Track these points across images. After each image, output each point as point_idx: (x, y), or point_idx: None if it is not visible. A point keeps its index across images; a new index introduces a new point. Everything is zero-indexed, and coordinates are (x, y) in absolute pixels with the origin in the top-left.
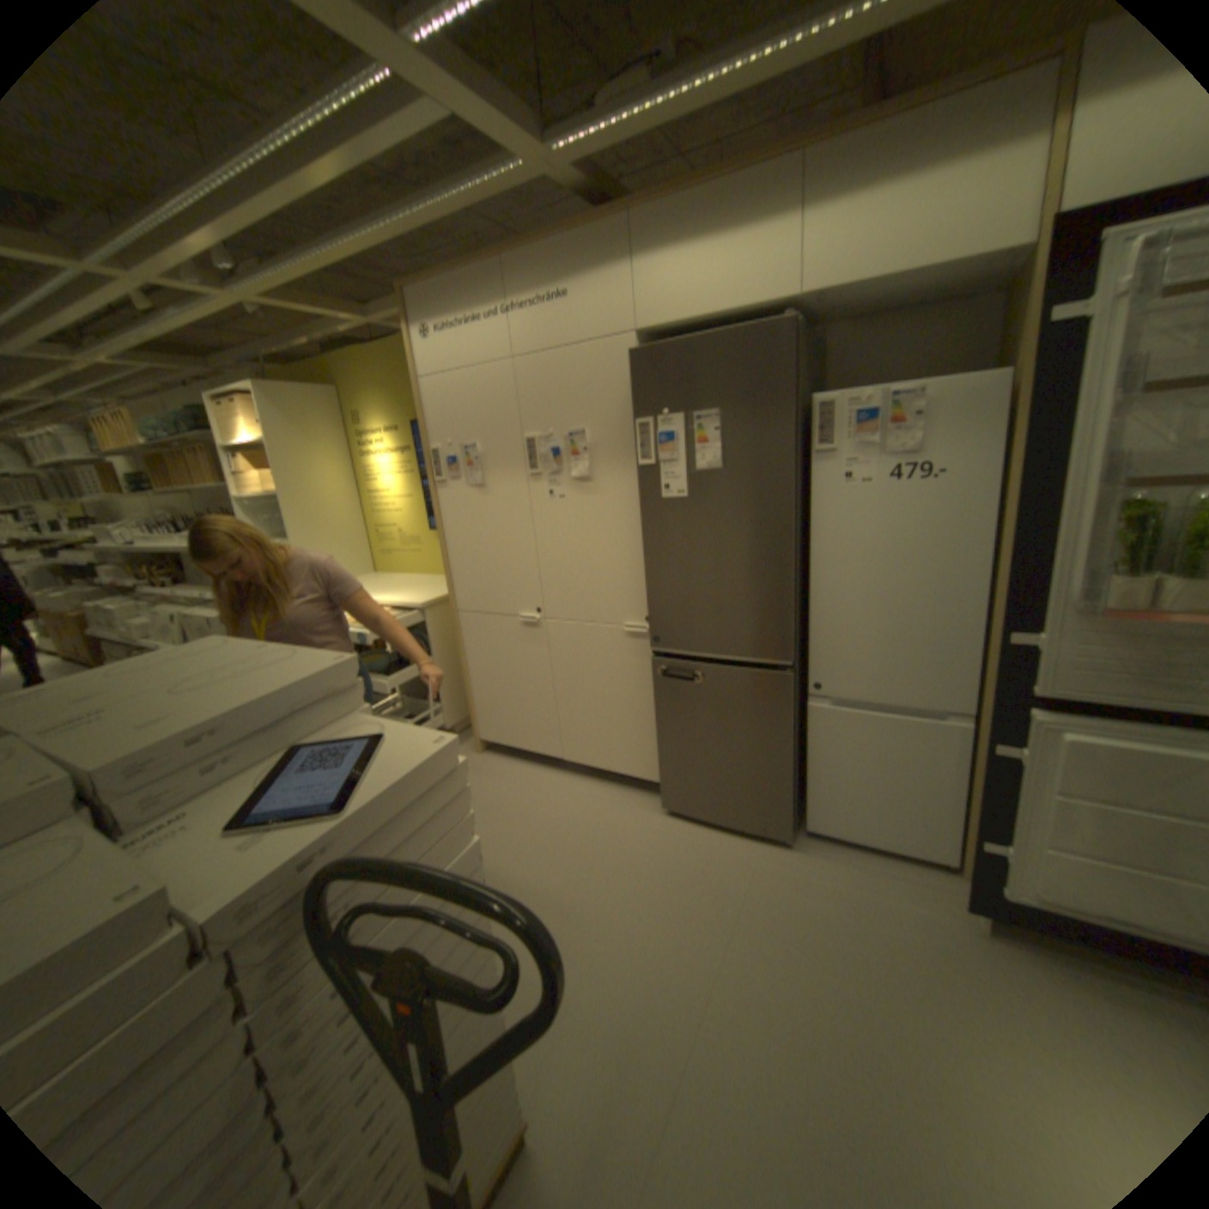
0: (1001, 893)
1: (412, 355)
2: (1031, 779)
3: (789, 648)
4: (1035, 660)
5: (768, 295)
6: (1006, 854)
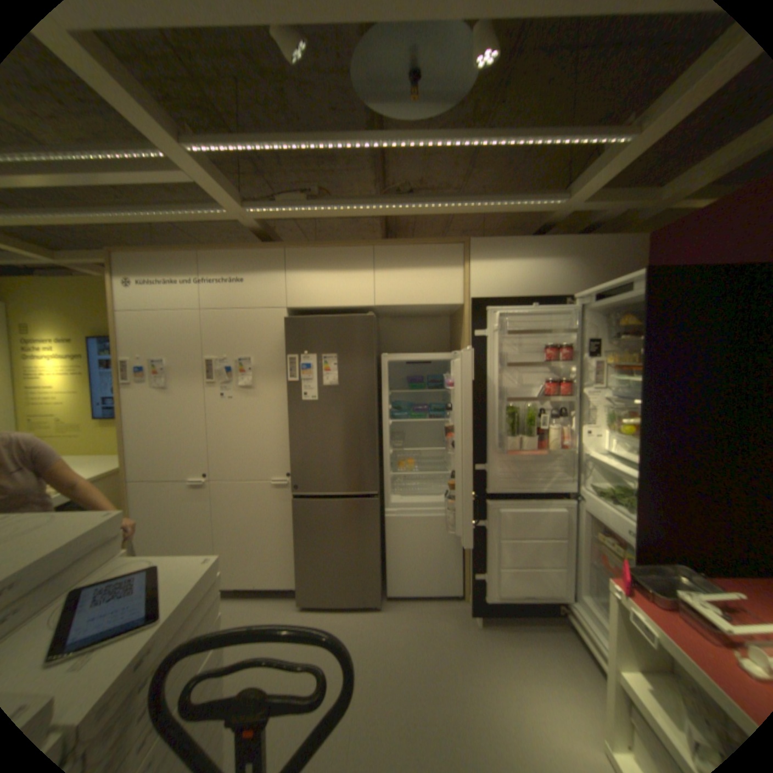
0: (483, 601)
1: (112, 294)
2: (489, 535)
3: (375, 484)
4: (484, 477)
5: (359, 303)
6: (483, 578)
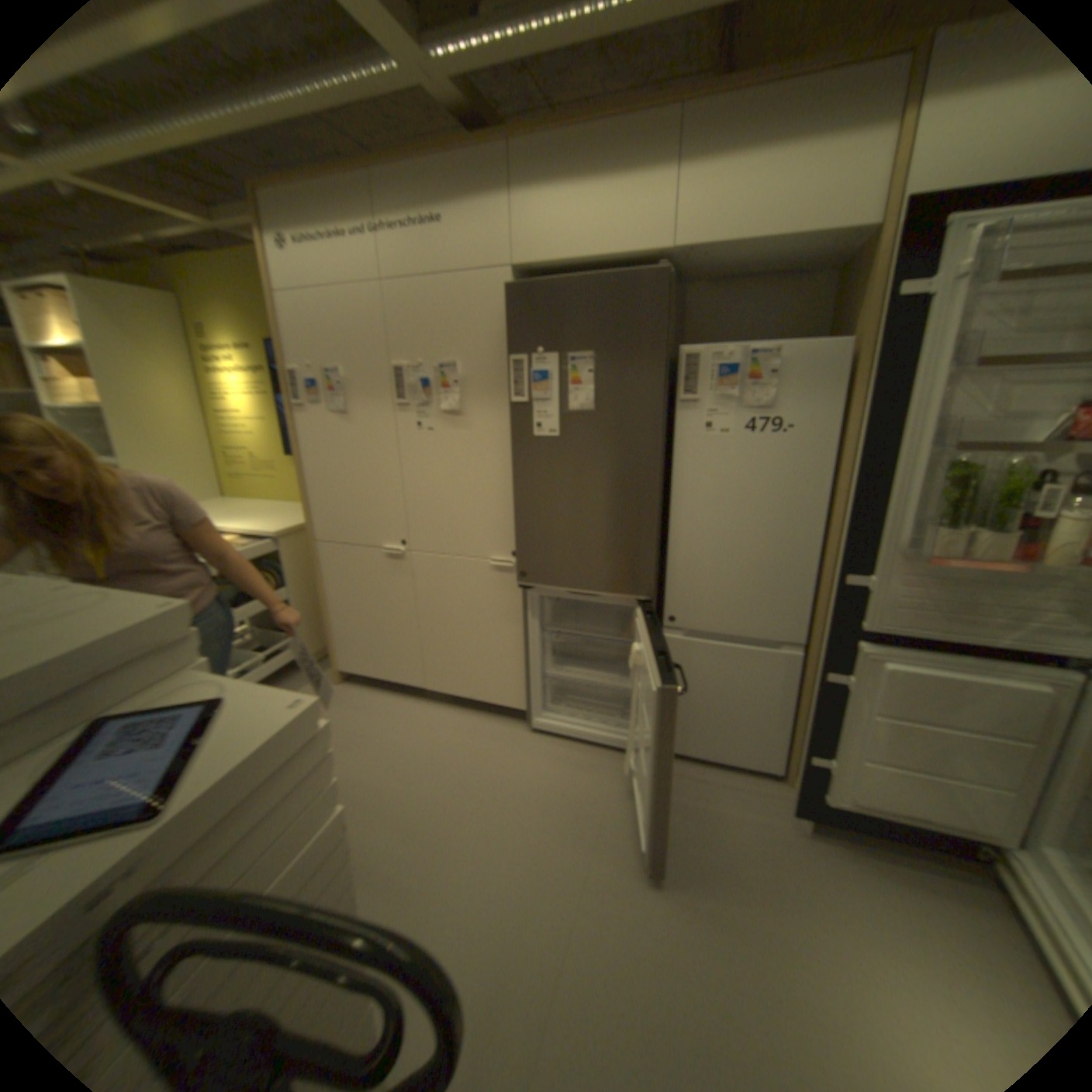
0: (823, 799)
1: (268, 267)
2: (856, 703)
3: (650, 585)
4: (865, 599)
5: (644, 245)
6: (830, 767)
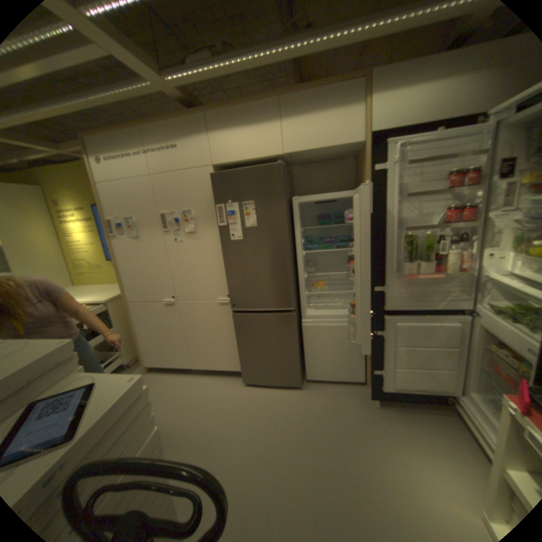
0: (381, 389)
1: (92, 171)
2: (387, 343)
3: (293, 302)
4: (383, 296)
5: (270, 153)
6: (381, 374)
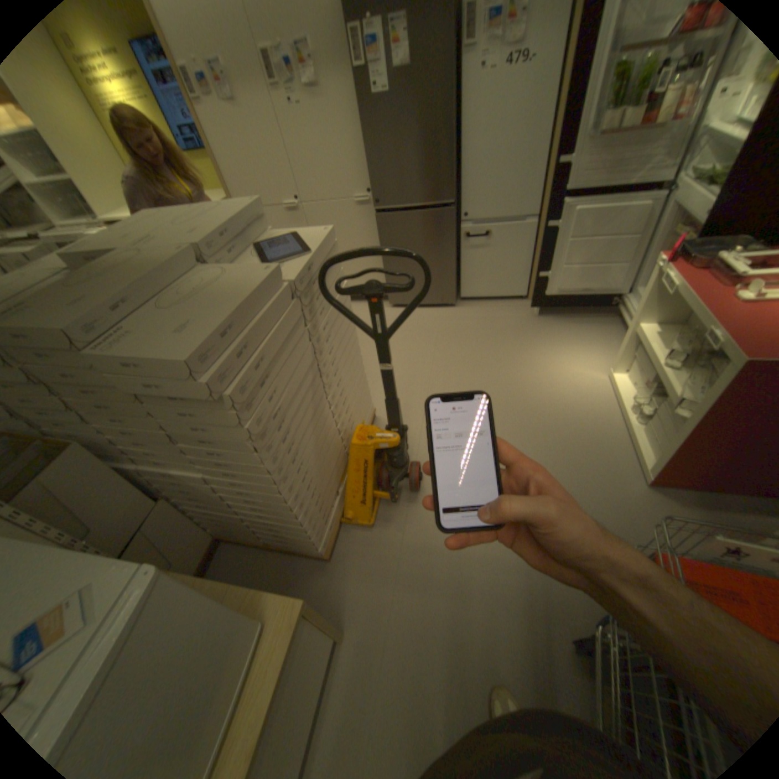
0: (543, 294)
1: None
2: (560, 235)
3: (452, 193)
4: (568, 171)
5: None
6: (547, 276)
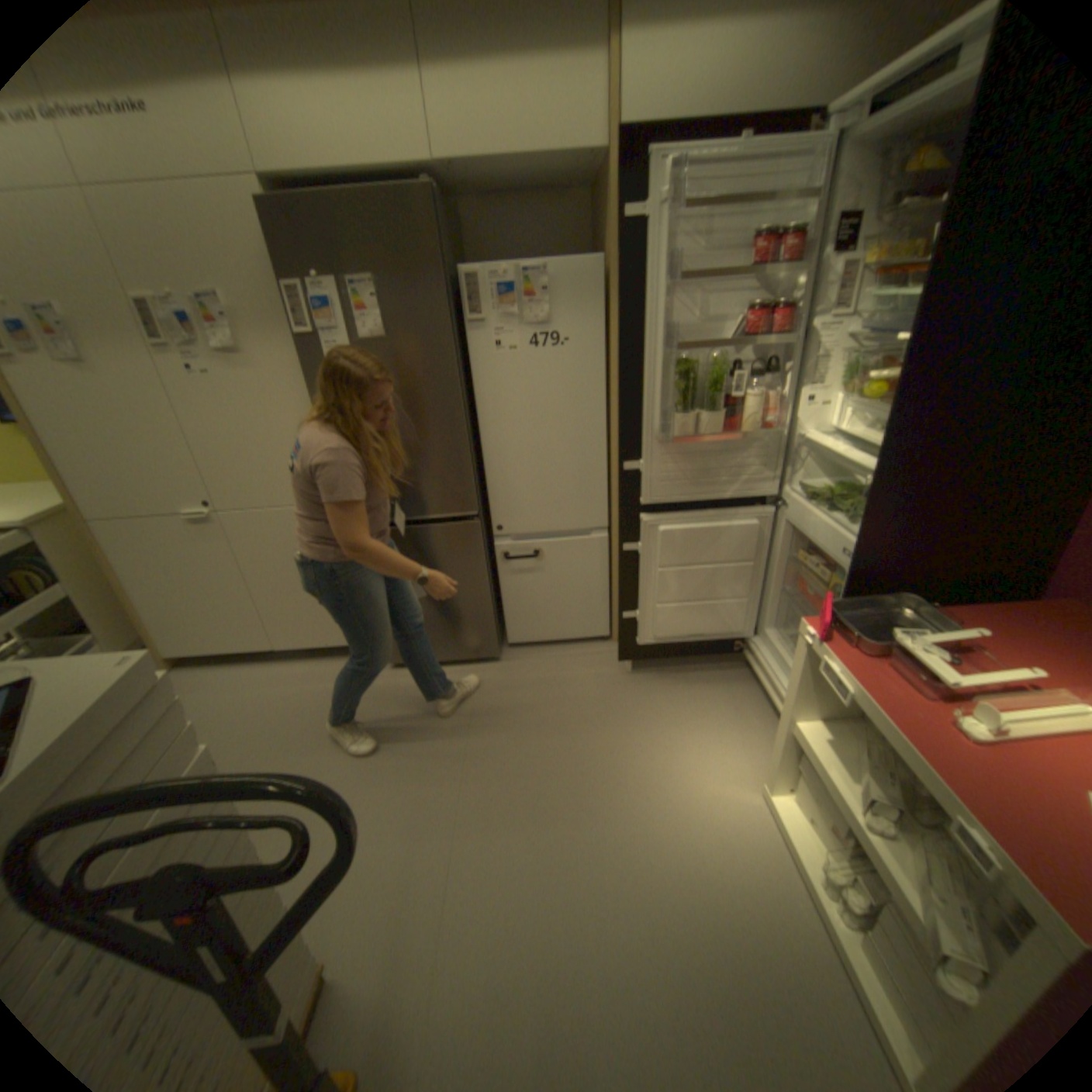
0: (634, 642)
1: None
2: (643, 562)
3: (473, 501)
4: (638, 480)
5: (400, 157)
6: (634, 616)
